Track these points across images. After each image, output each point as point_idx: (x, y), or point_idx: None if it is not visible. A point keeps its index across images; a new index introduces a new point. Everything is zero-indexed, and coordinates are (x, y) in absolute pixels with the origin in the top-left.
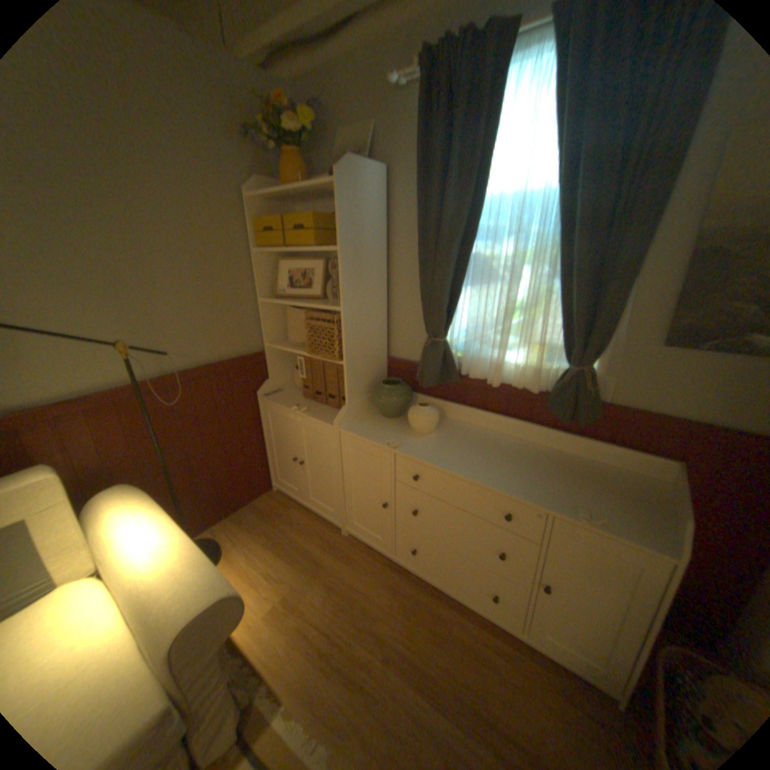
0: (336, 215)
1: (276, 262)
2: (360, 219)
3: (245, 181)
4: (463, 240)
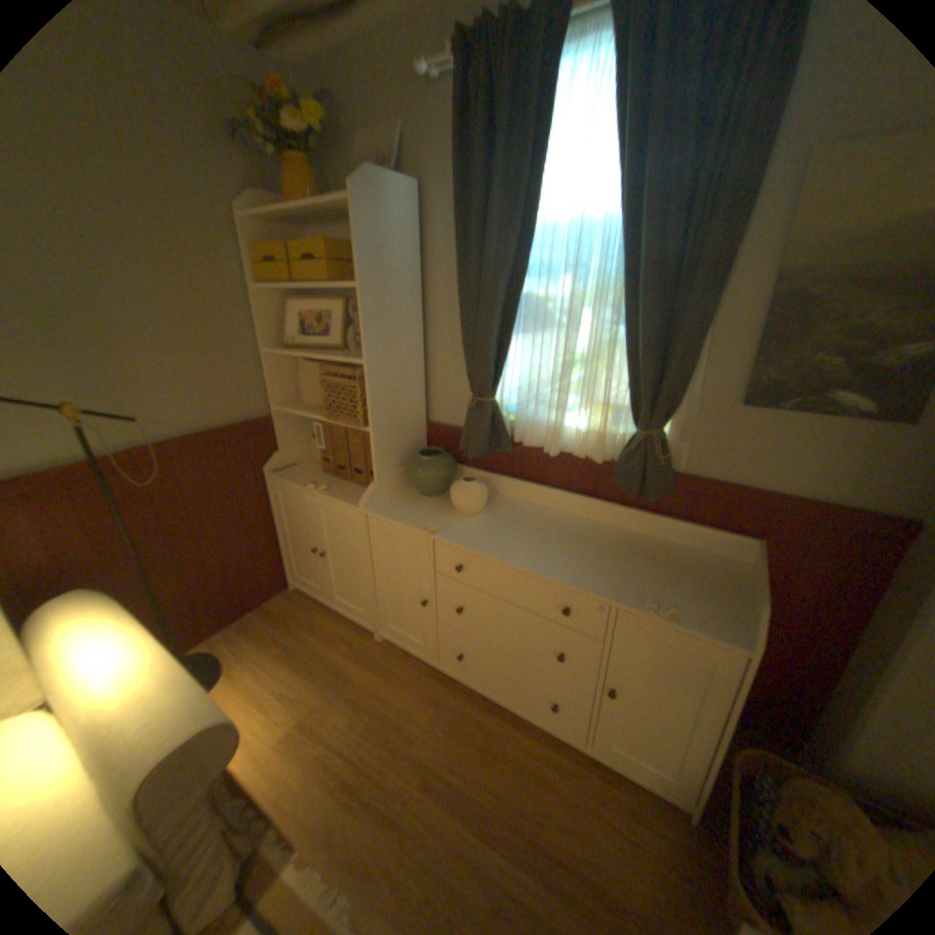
0: (354, 243)
1: (282, 301)
2: (385, 248)
3: (236, 195)
4: (510, 276)
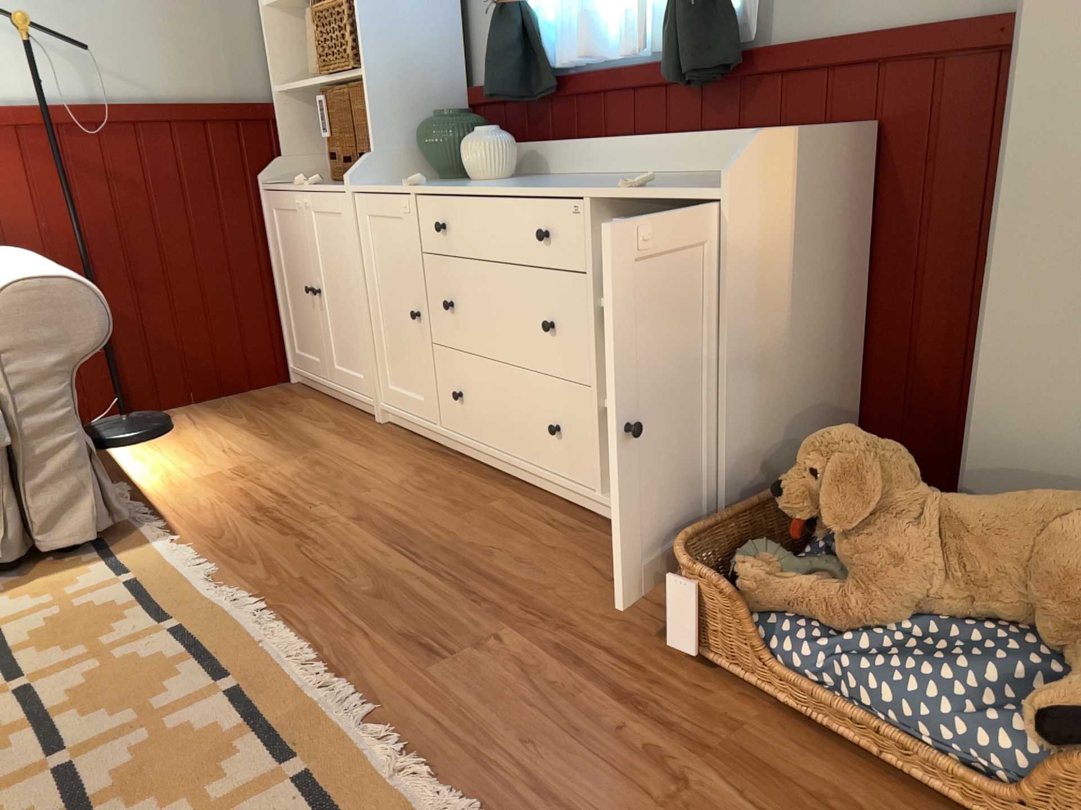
0: None
1: None
2: None
3: None
4: None
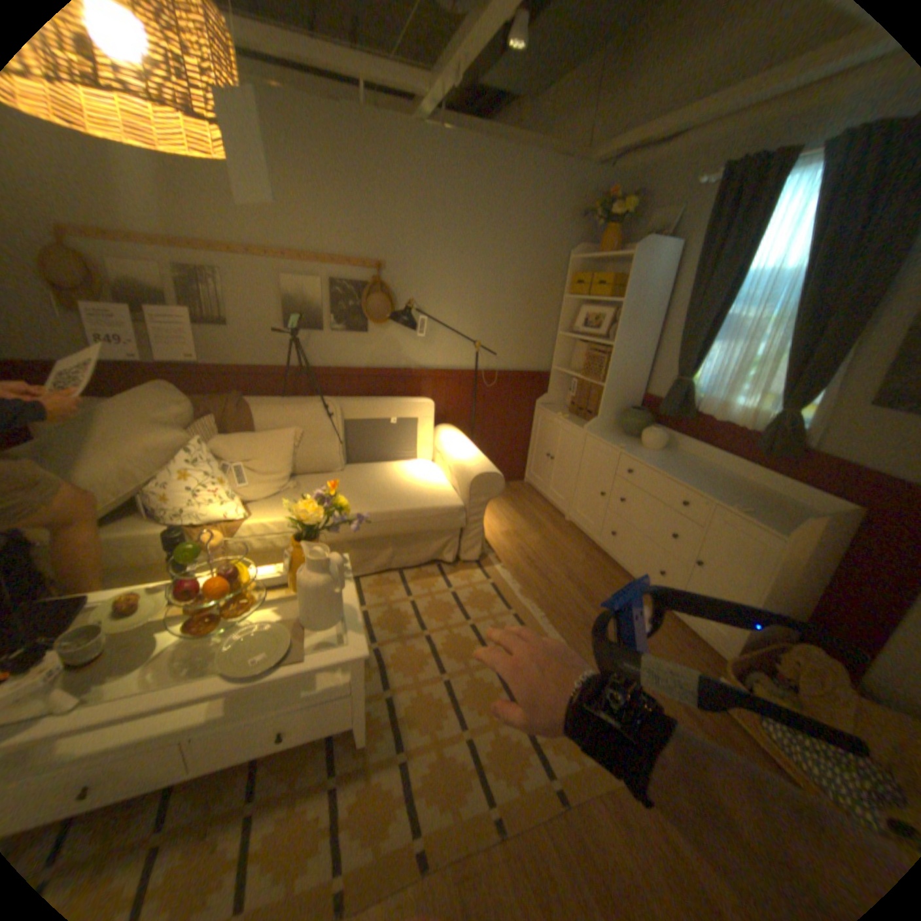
0: (631, 277)
1: (578, 307)
2: (647, 282)
3: (573, 248)
4: (722, 303)
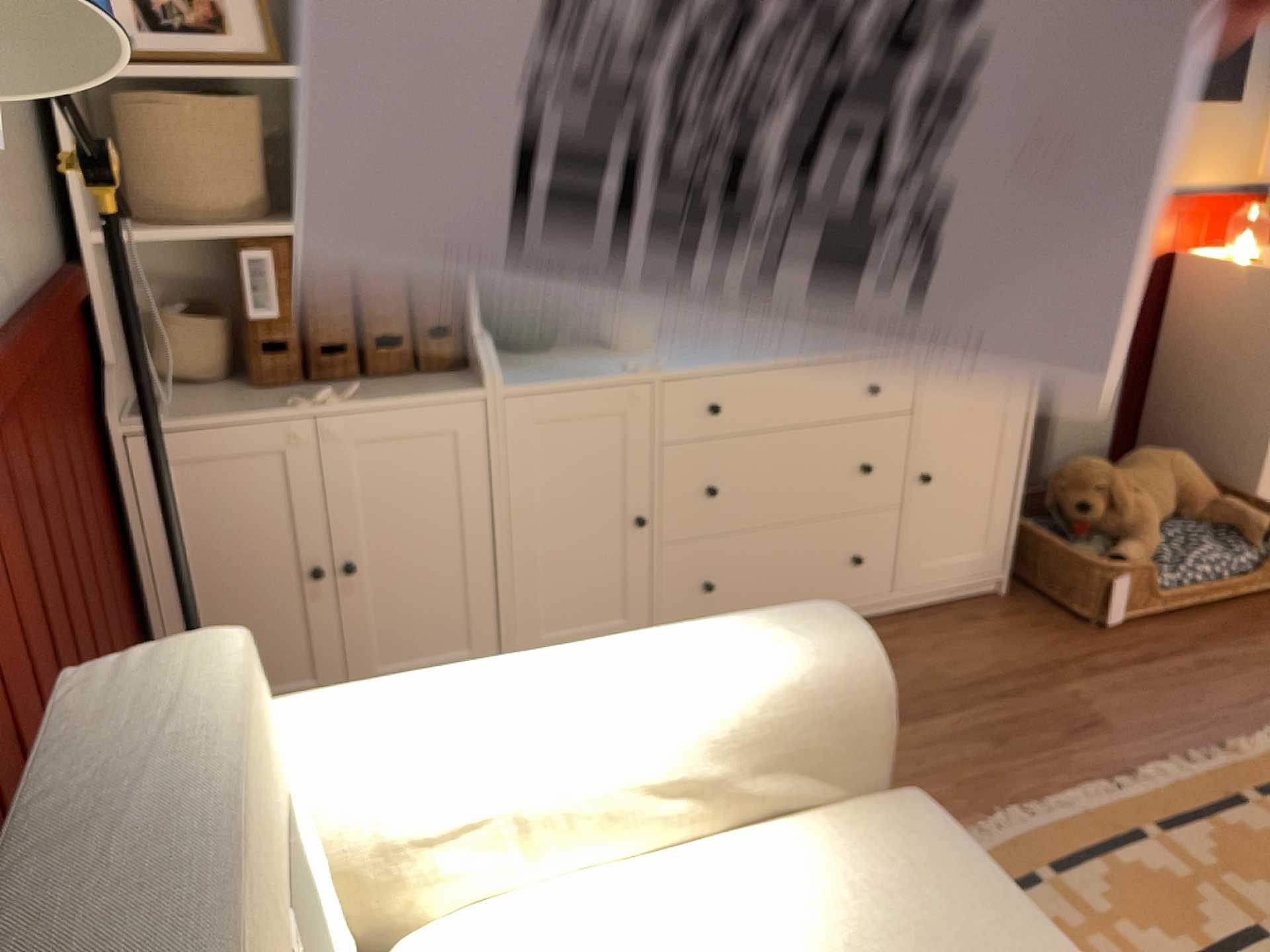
0: None
1: None
2: None
3: None
4: None
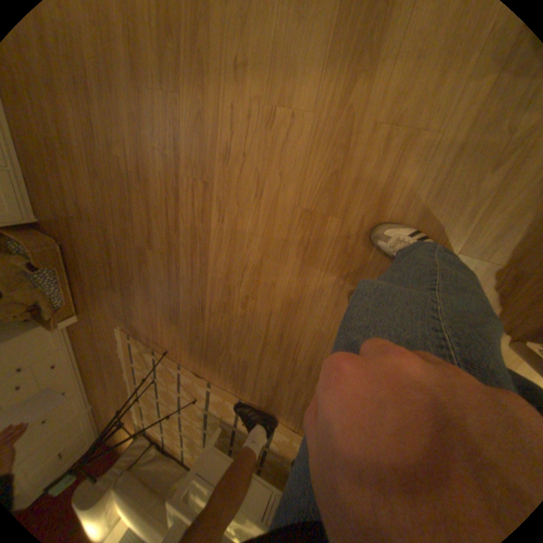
0: None
1: None
2: None
3: None
4: None
